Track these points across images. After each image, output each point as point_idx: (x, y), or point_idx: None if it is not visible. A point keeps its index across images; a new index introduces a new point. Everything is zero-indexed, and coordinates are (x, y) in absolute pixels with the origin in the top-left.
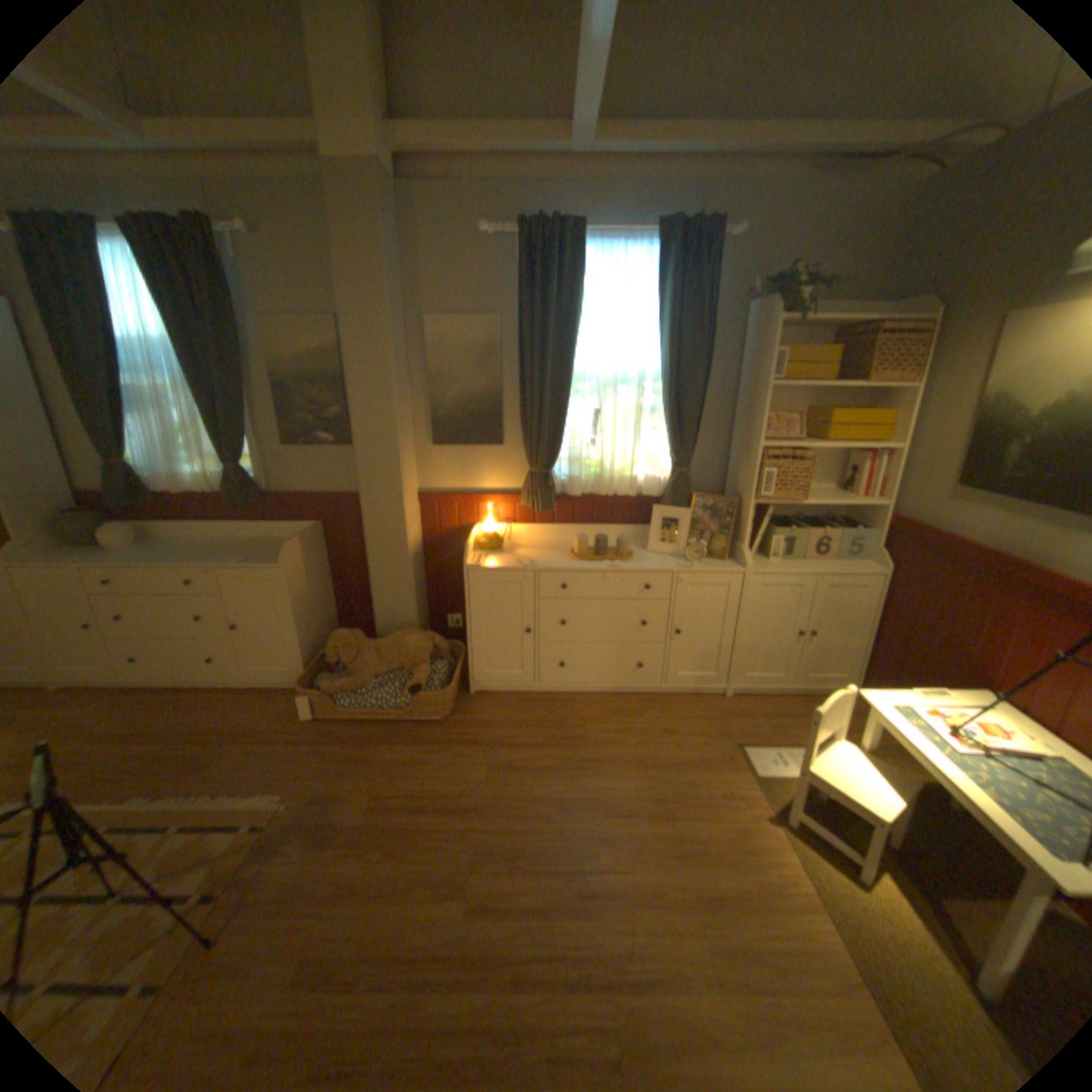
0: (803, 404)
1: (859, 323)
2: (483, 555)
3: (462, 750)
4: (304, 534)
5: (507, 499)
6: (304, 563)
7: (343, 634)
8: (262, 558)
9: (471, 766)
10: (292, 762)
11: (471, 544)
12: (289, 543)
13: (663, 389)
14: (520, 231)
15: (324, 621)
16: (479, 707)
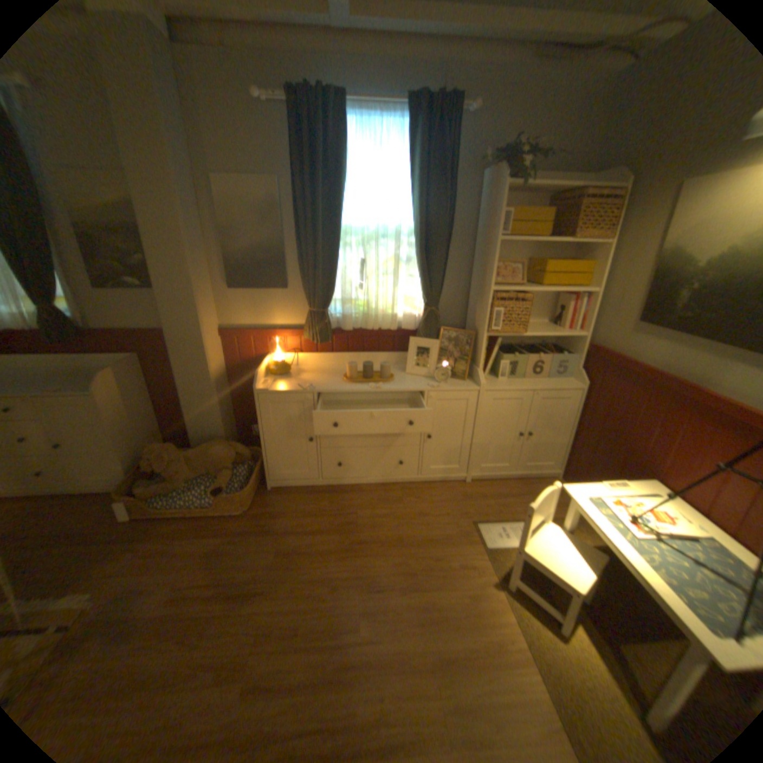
0: (526, 257)
1: (569, 190)
2: (272, 380)
3: (256, 540)
4: (117, 366)
5: (294, 334)
6: (119, 390)
7: (156, 448)
8: (77, 387)
9: (261, 555)
10: (107, 561)
11: (263, 371)
12: (100, 374)
13: (416, 242)
14: (290, 99)
15: (145, 435)
16: (274, 502)
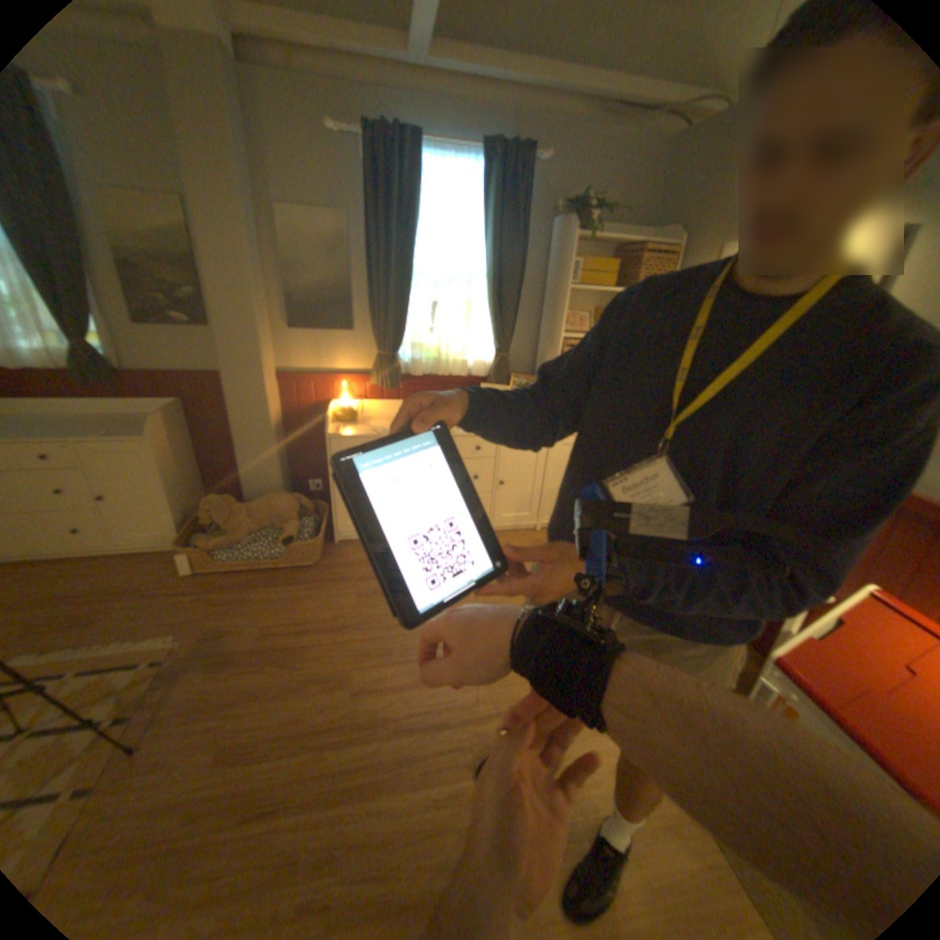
0: (591, 305)
1: (631, 244)
2: (341, 426)
3: (333, 585)
4: (164, 410)
5: (359, 378)
6: (167, 437)
7: (214, 498)
8: (123, 432)
9: (342, 596)
10: (178, 610)
11: (329, 417)
12: (151, 417)
13: (487, 287)
14: (362, 132)
15: (190, 490)
16: (344, 552)
